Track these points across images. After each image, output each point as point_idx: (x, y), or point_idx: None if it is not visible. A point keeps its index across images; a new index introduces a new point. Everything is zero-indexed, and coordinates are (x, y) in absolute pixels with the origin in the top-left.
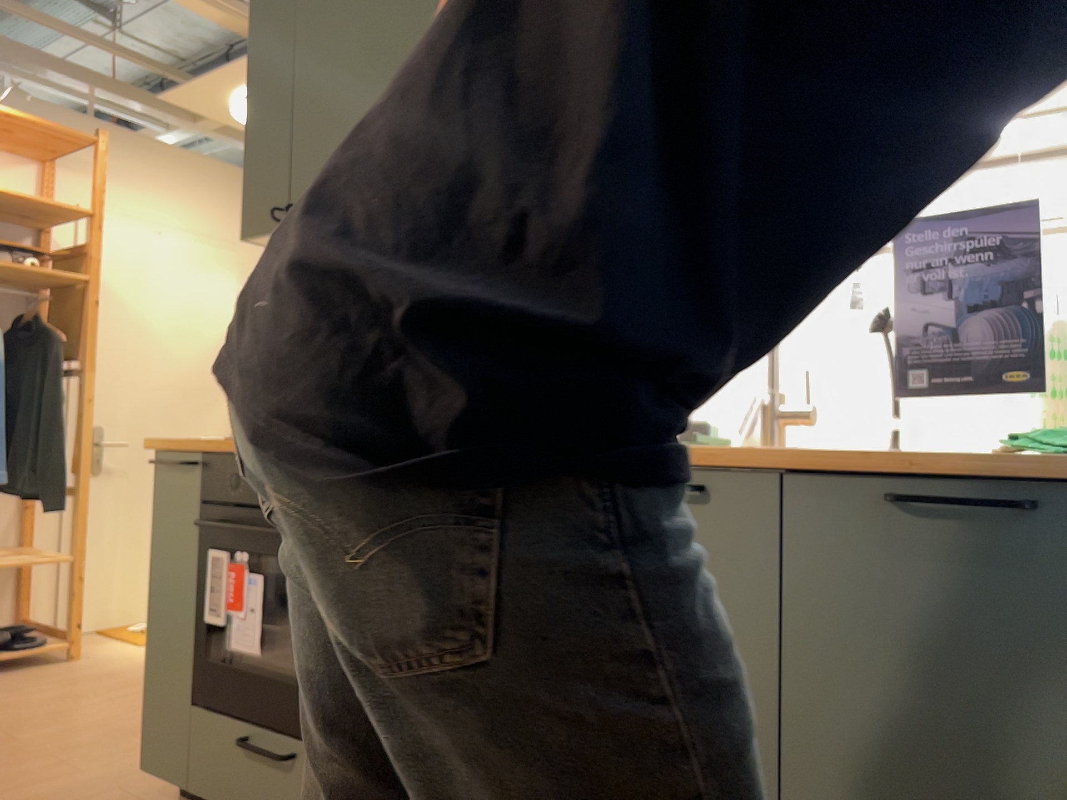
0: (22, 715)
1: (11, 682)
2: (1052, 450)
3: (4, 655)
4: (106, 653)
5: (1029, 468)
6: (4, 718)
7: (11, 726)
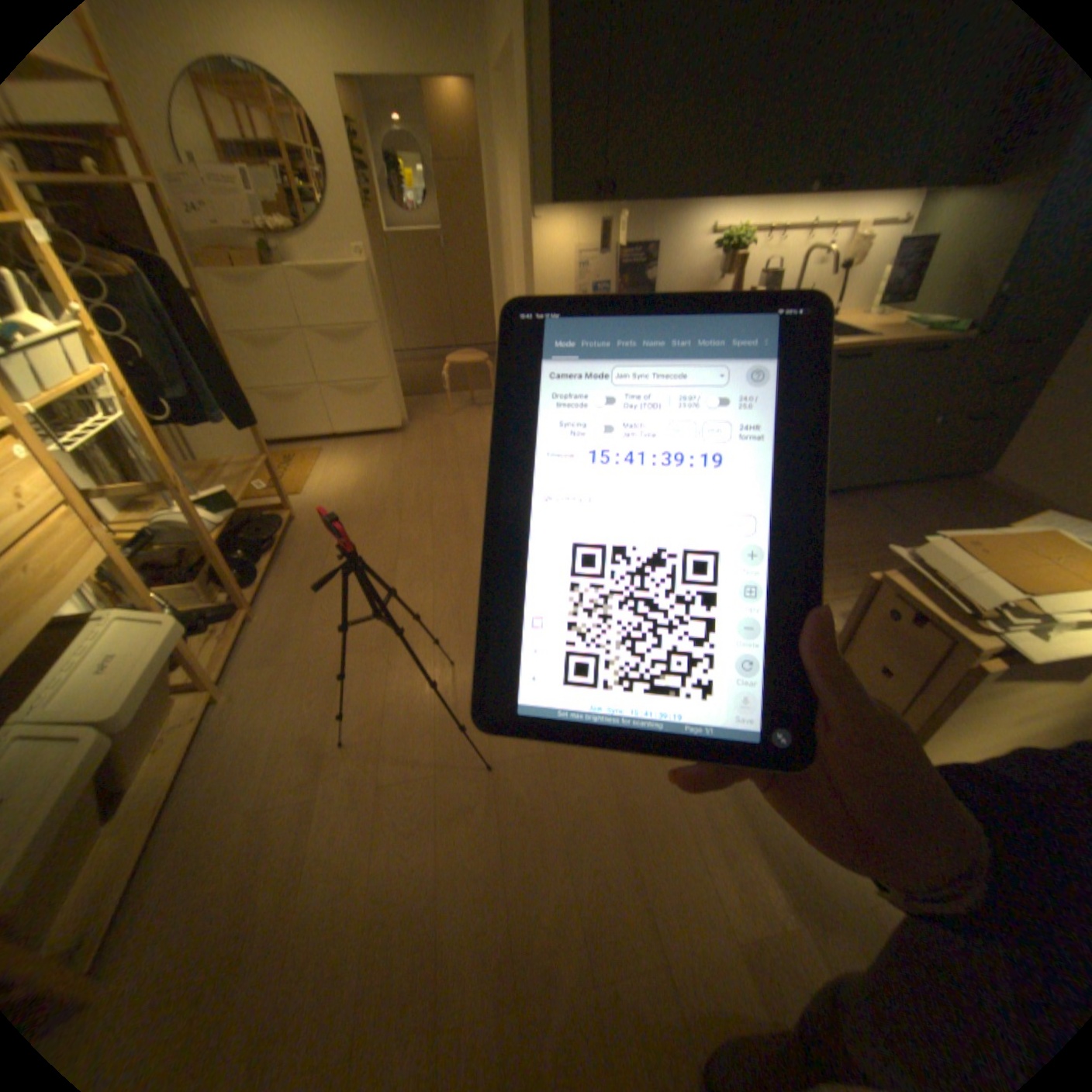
0: (384, 549)
1: (307, 545)
2: (945, 331)
3: (276, 534)
4: (294, 507)
5: (942, 337)
6: (381, 554)
7: (400, 554)
